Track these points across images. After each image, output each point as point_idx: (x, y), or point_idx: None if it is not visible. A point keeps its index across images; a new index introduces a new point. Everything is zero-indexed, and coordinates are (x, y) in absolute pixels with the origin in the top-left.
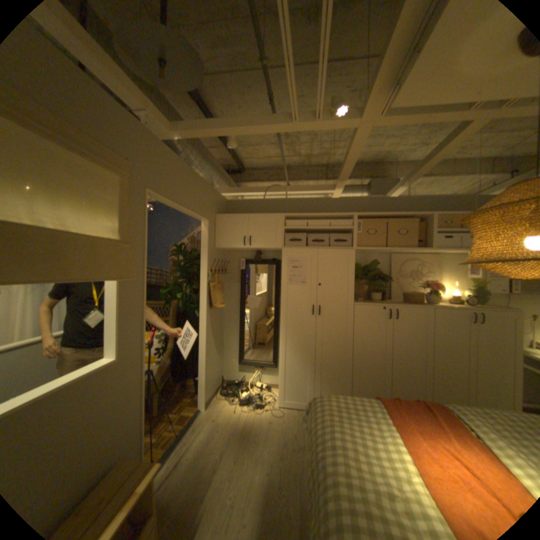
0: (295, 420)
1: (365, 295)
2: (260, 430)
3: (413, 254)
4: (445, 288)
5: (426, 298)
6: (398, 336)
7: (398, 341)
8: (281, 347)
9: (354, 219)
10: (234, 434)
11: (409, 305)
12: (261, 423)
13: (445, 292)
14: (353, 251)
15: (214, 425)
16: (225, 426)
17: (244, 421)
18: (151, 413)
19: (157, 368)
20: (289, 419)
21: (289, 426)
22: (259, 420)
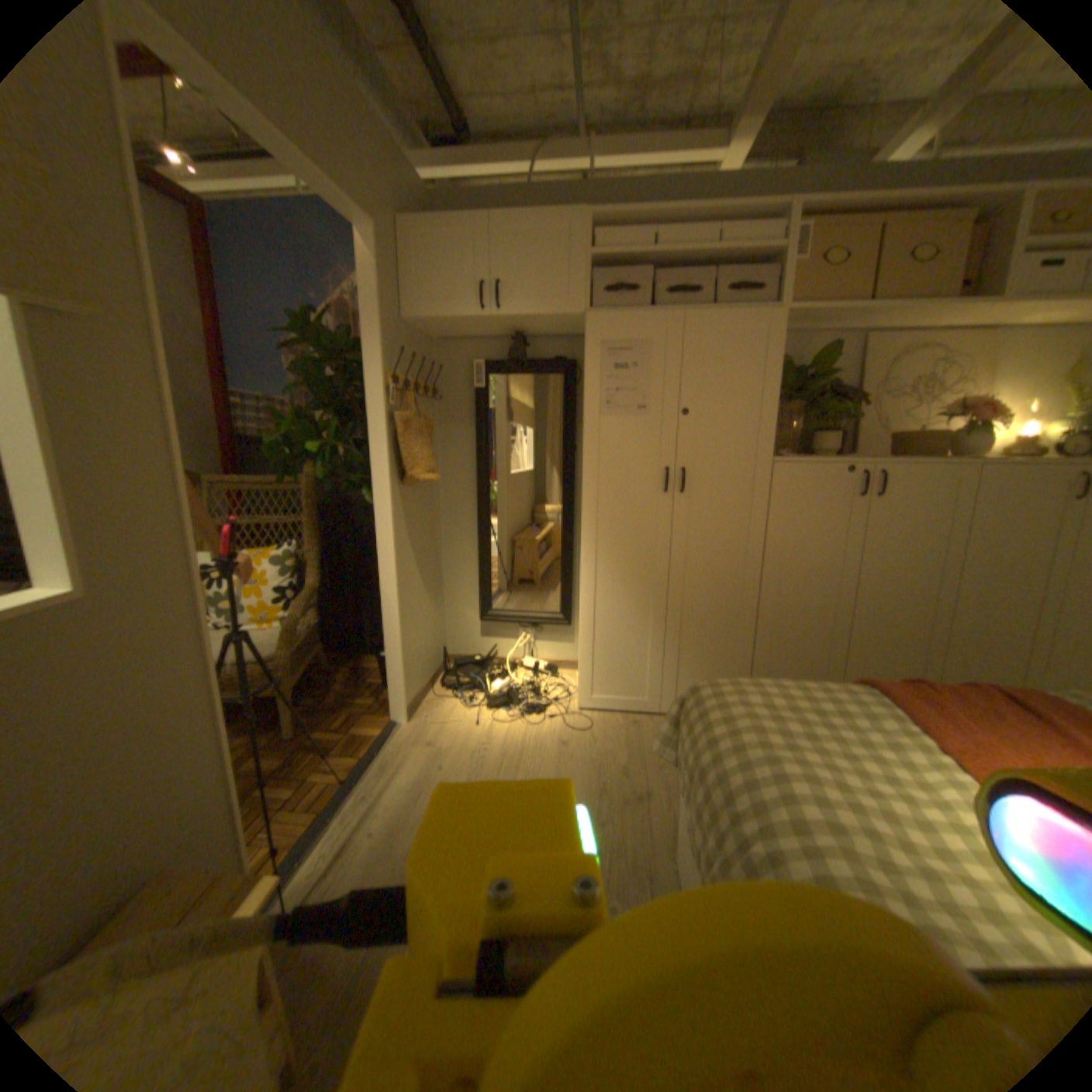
0: (619, 733)
1: (796, 440)
2: (539, 757)
3: (930, 330)
4: (997, 420)
5: (955, 441)
6: (878, 537)
7: (876, 549)
8: (585, 573)
9: (795, 214)
10: (478, 767)
11: (916, 458)
12: (540, 741)
13: (995, 431)
14: (784, 311)
15: (431, 749)
16: (457, 750)
17: (500, 737)
18: (281, 729)
19: (285, 628)
20: (604, 730)
21: (607, 745)
22: (536, 735)
